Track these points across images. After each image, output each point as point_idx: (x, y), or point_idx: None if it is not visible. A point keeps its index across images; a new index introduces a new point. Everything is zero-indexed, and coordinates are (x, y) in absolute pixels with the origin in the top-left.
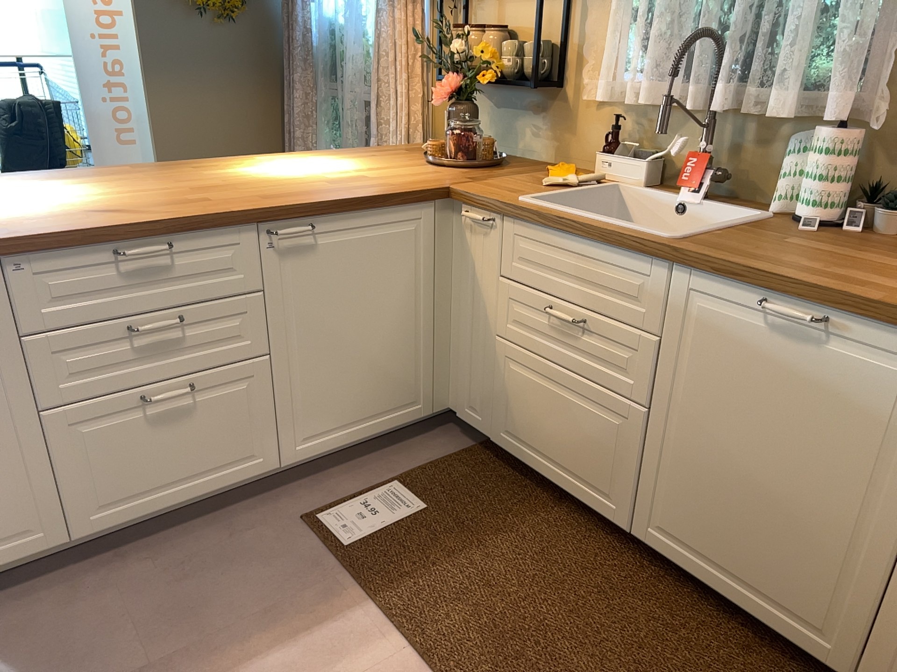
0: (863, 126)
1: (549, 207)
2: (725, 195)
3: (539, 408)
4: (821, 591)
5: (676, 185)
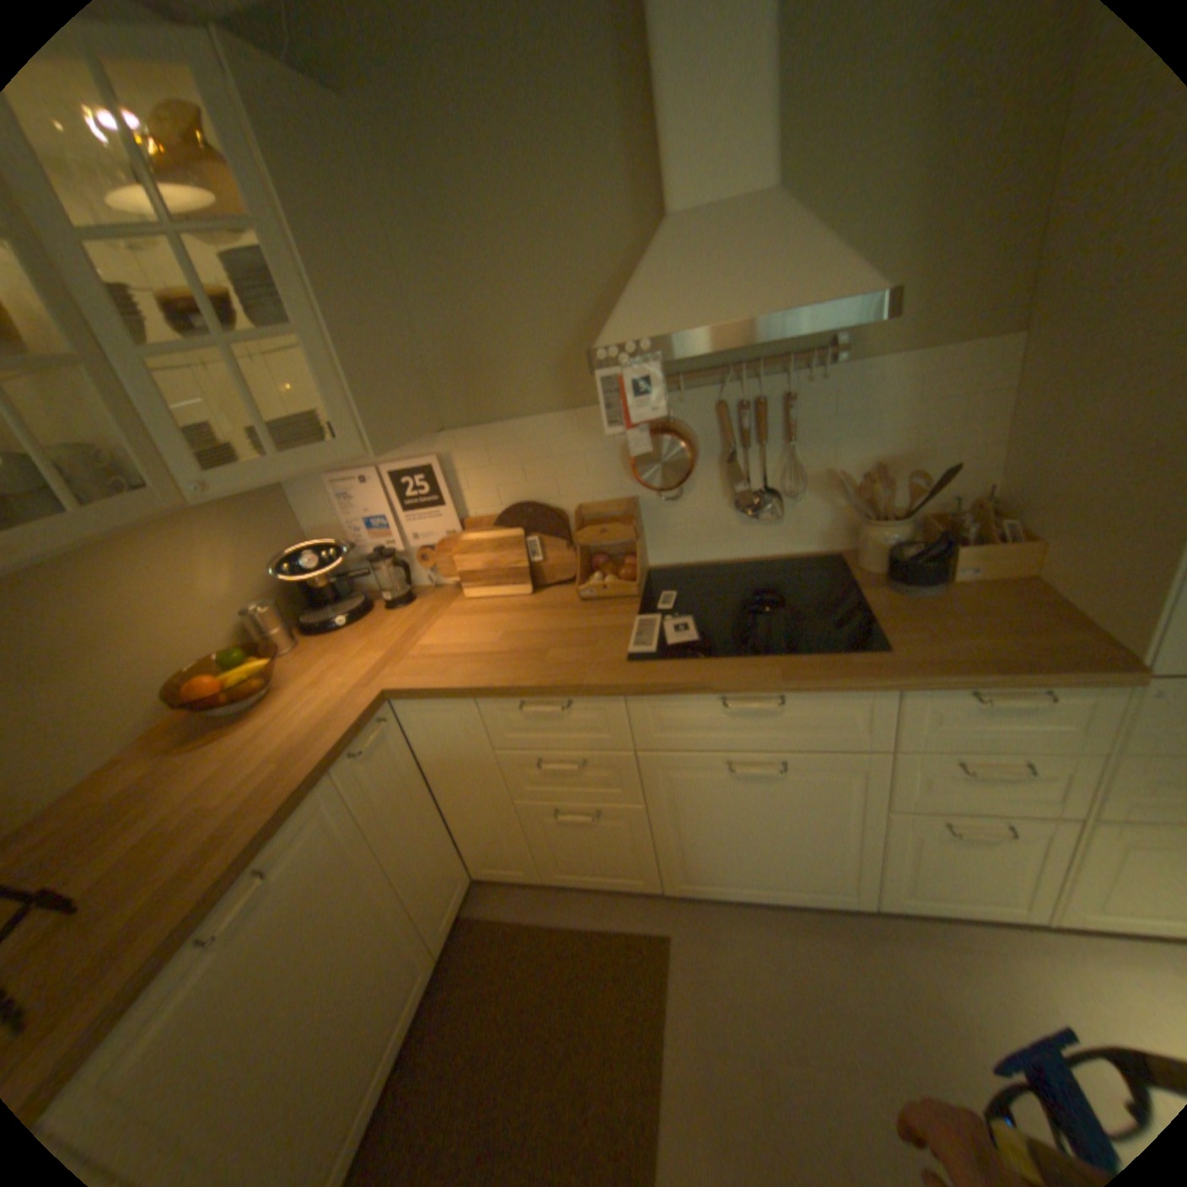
0: None
1: None
2: None
3: None
4: (397, 970)
5: None
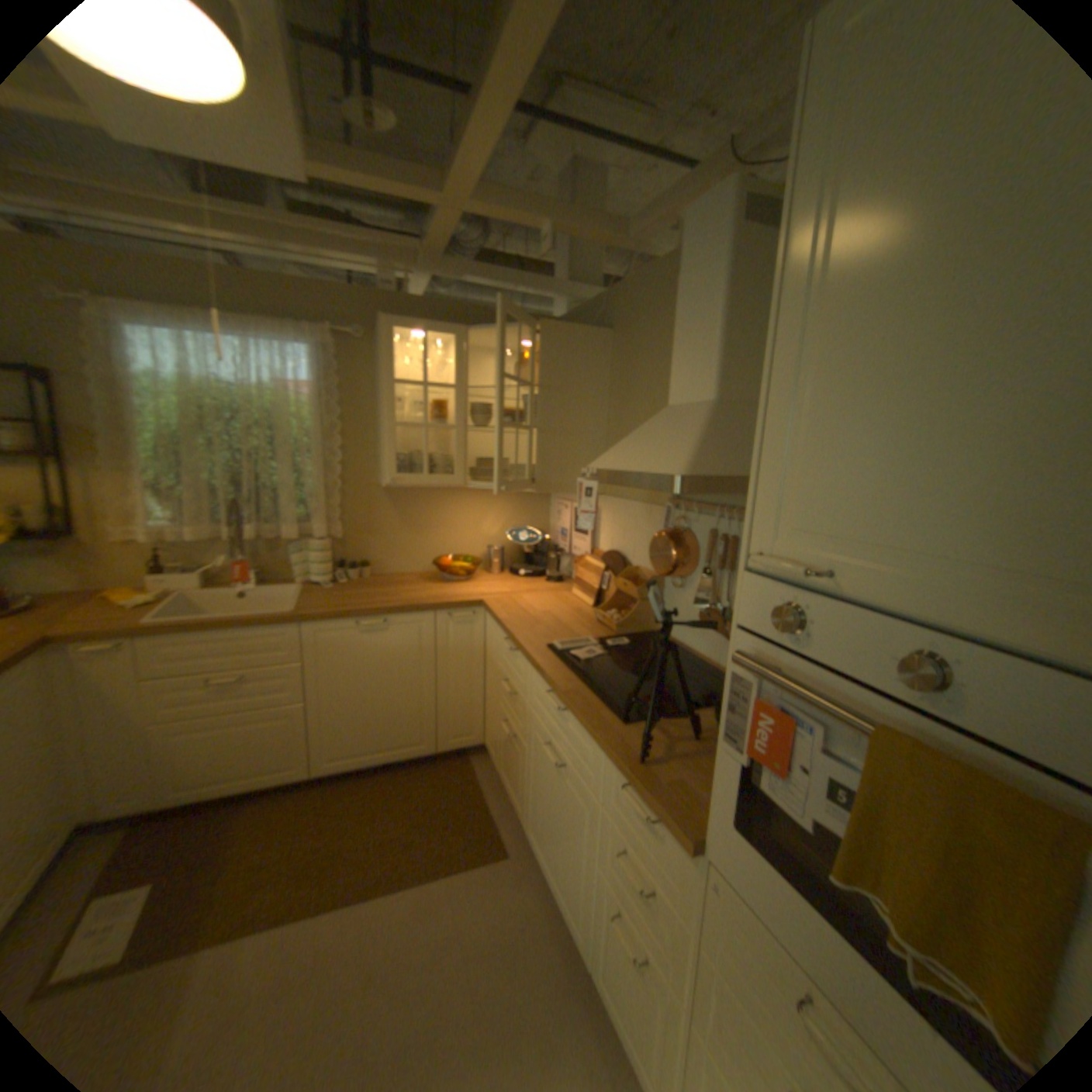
0: (327, 536)
1: (184, 620)
2: (260, 580)
3: (212, 753)
4: (415, 728)
5: (221, 582)
